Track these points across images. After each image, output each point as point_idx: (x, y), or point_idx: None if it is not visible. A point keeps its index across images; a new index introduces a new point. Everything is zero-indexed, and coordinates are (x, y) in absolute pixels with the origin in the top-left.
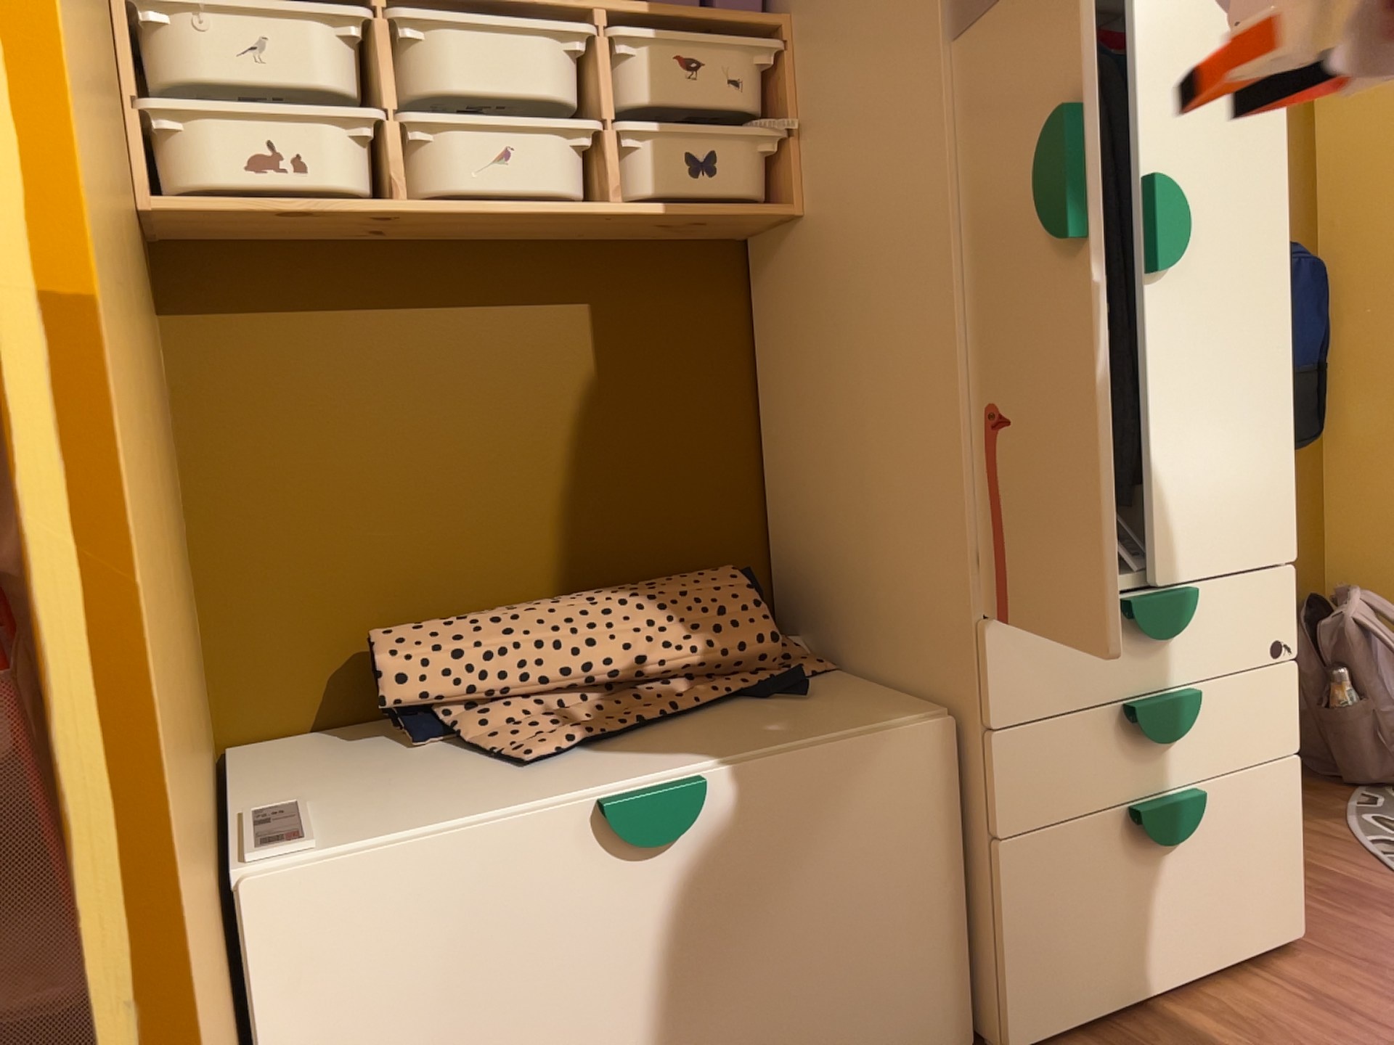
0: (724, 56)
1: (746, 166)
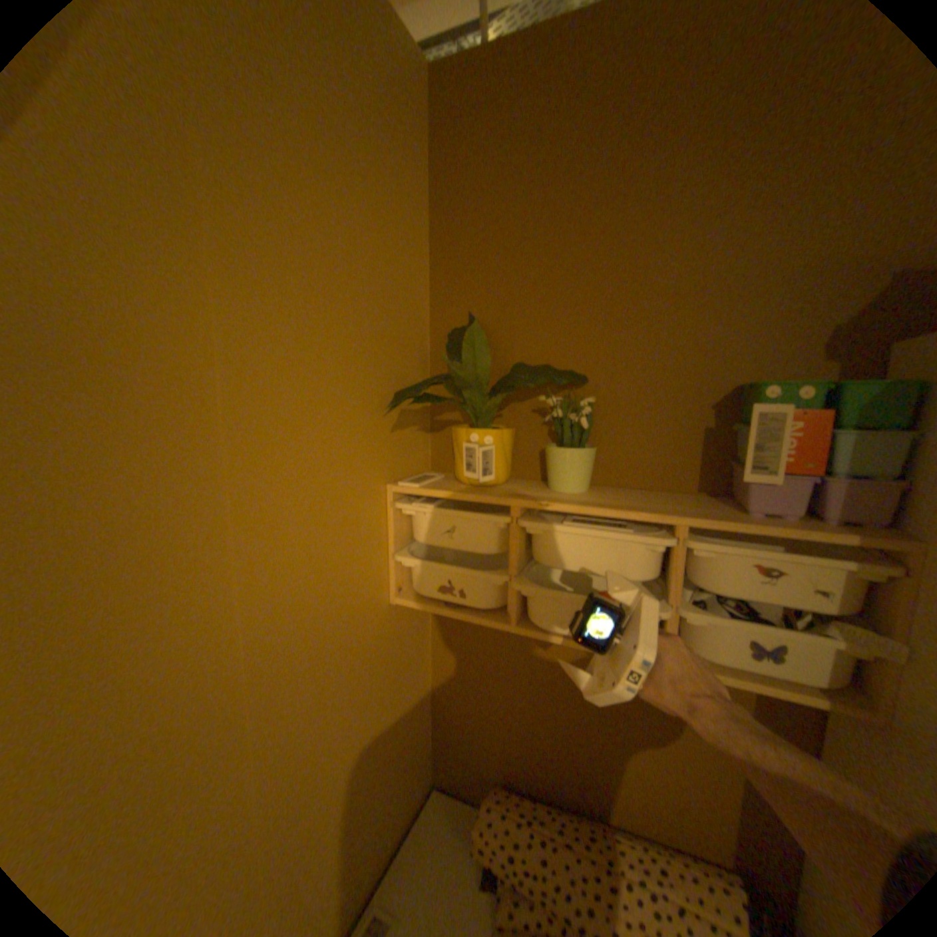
0: (815, 576)
1: (822, 665)
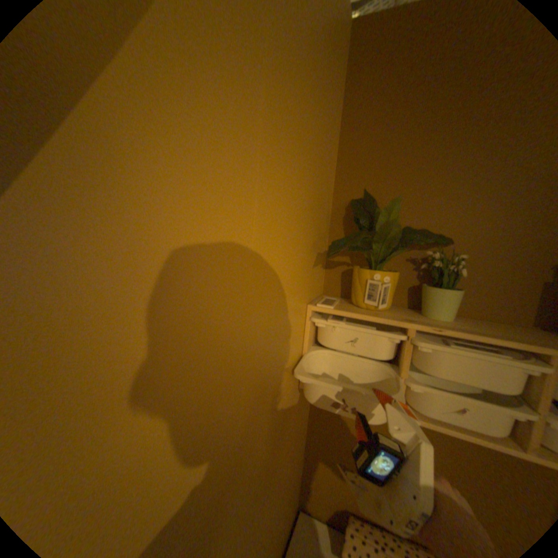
0: None
1: None
